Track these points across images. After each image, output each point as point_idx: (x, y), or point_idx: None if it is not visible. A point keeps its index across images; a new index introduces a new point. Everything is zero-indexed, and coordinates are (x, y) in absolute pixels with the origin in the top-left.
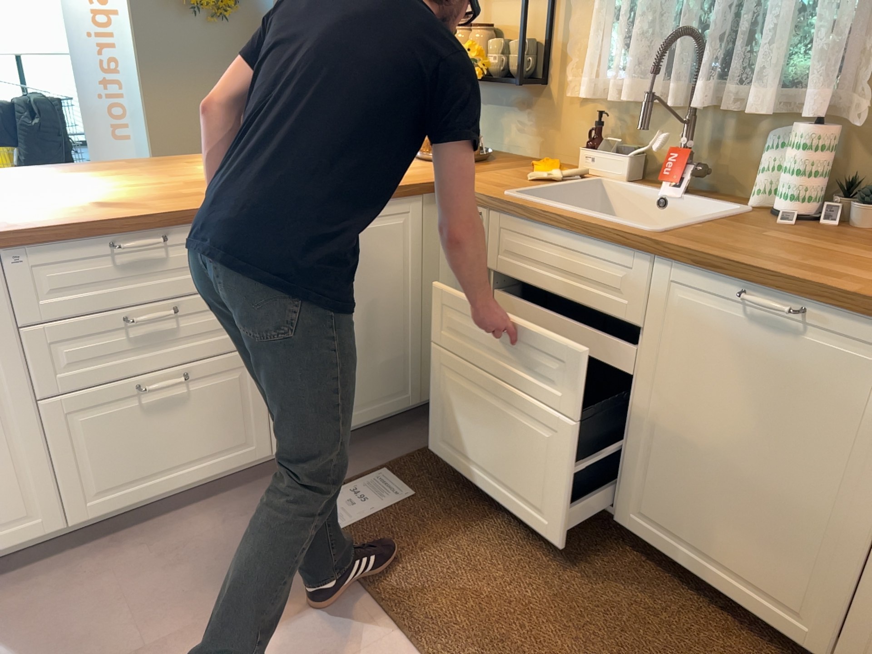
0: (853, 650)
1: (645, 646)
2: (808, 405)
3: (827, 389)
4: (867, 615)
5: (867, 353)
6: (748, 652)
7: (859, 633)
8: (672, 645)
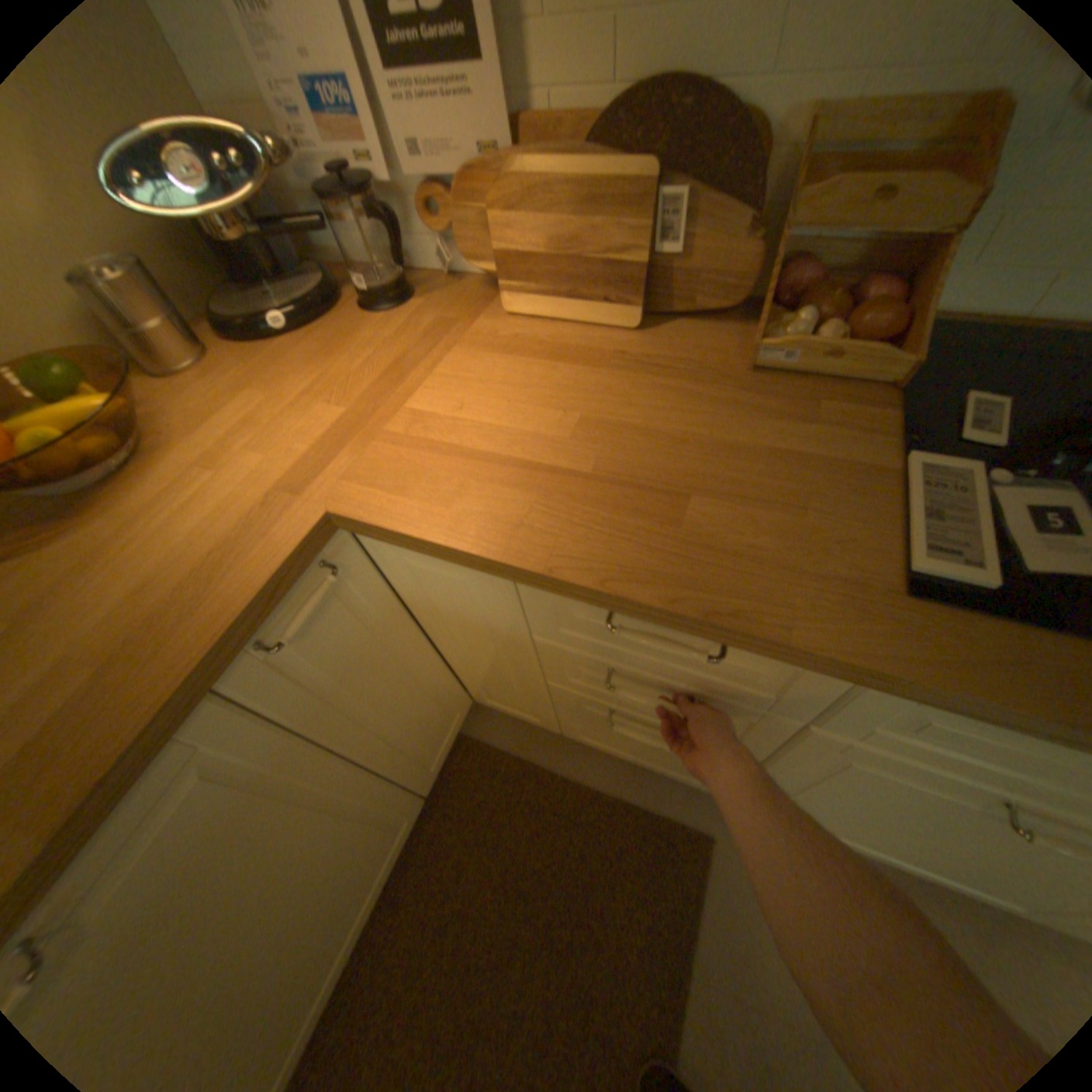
0: (423, 780)
1: (450, 1002)
2: (215, 878)
3: (203, 854)
4: (409, 771)
5: (172, 800)
6: (413, 876)
7: (416, 776)
8: (435, 966)
